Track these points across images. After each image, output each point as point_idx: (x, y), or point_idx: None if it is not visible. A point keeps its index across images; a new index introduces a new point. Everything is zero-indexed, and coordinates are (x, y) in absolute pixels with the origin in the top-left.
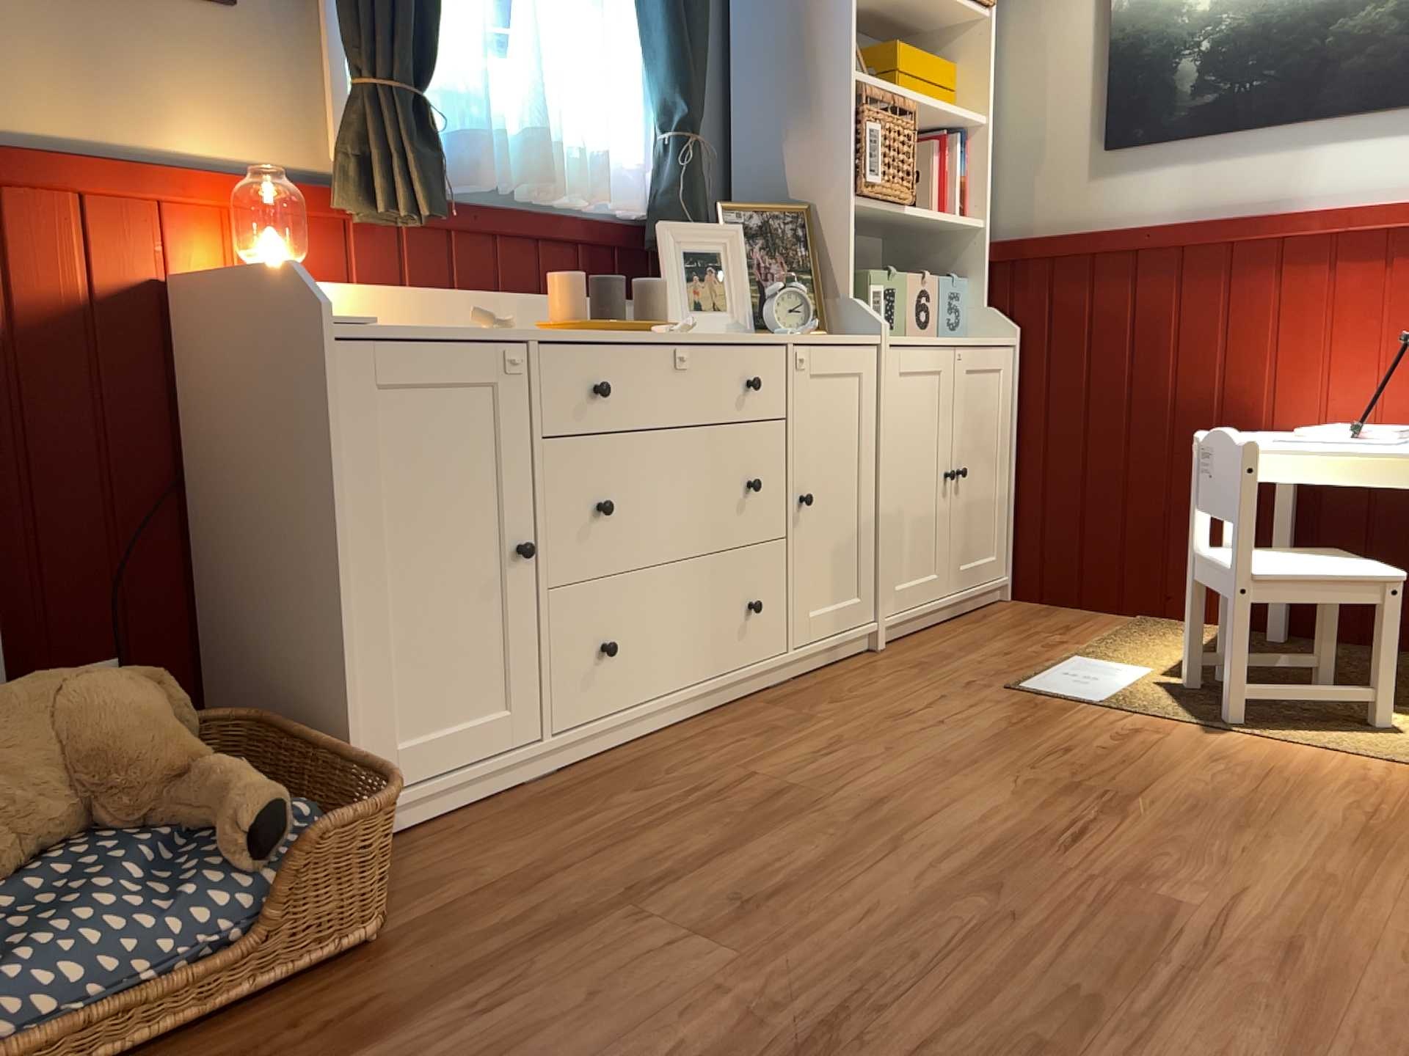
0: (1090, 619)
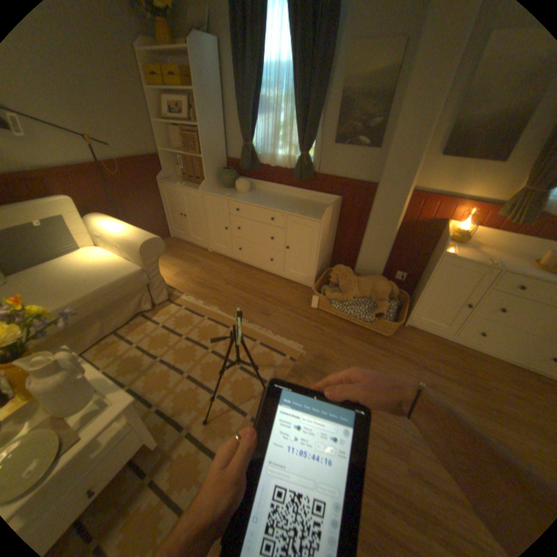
0: None
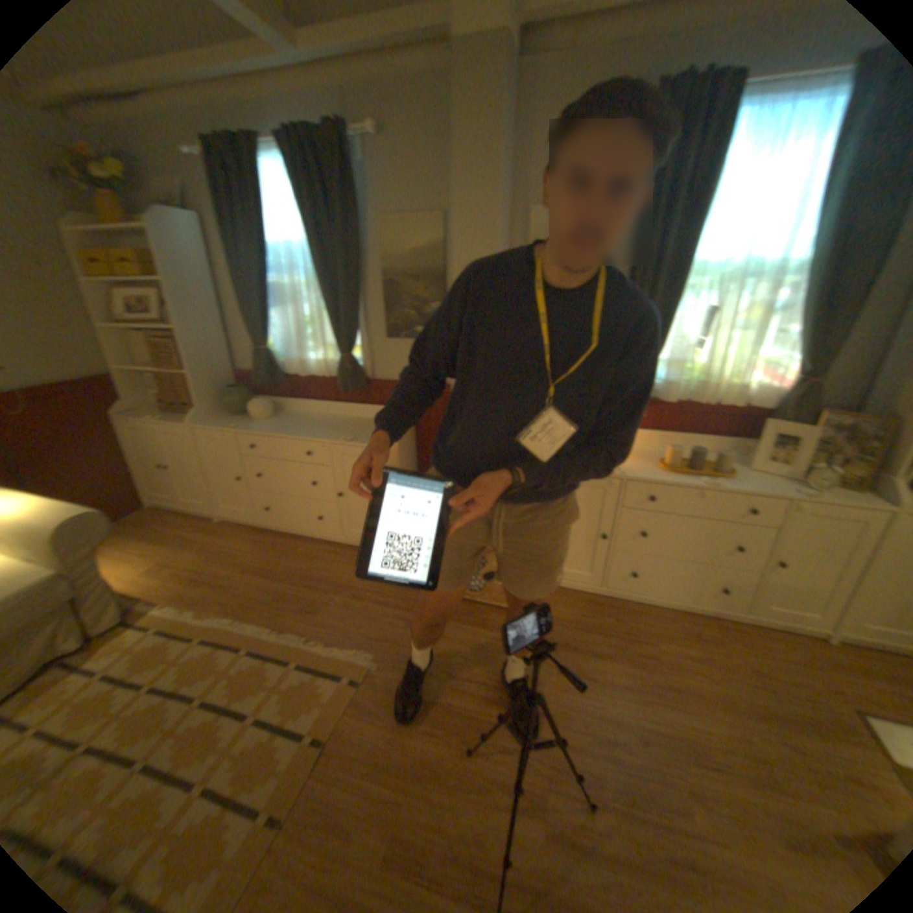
0: None
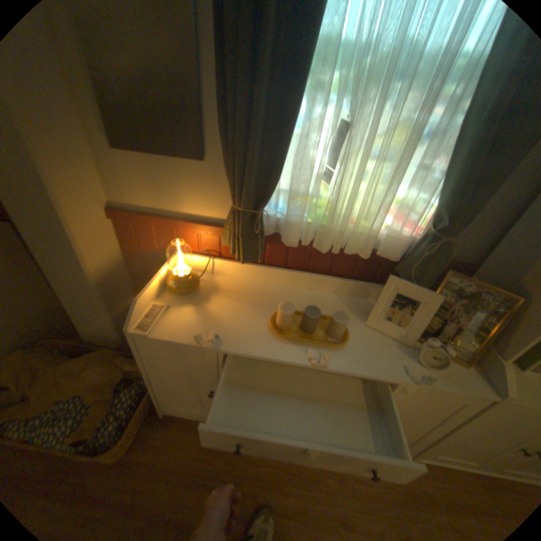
0: None
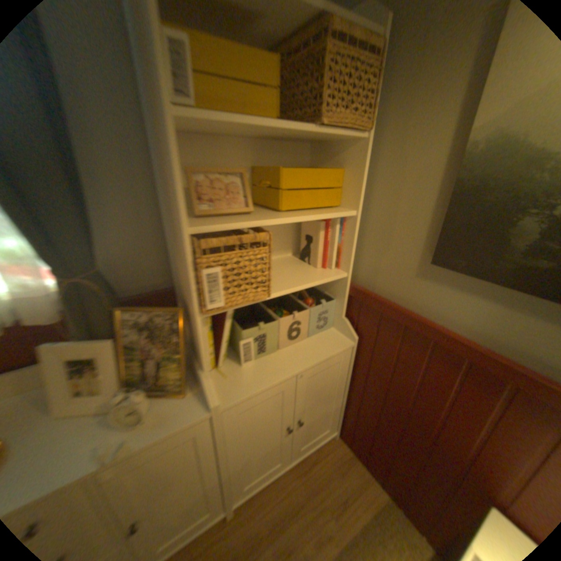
0: (364, 493)
